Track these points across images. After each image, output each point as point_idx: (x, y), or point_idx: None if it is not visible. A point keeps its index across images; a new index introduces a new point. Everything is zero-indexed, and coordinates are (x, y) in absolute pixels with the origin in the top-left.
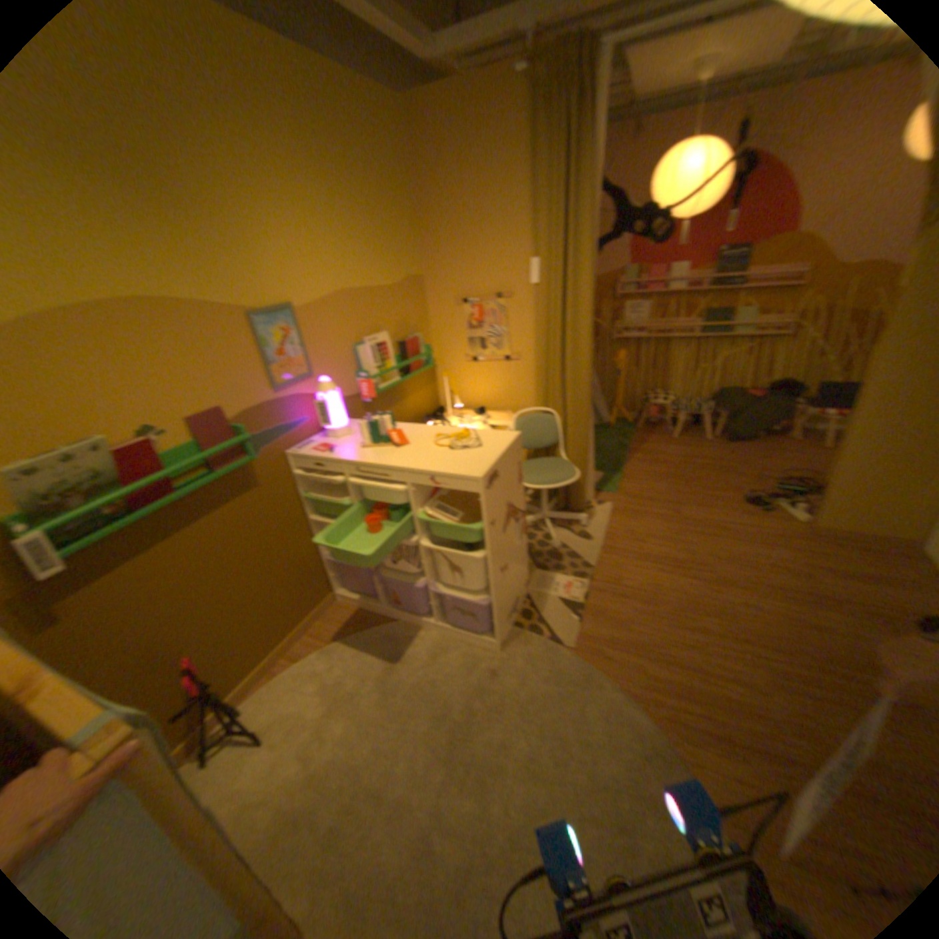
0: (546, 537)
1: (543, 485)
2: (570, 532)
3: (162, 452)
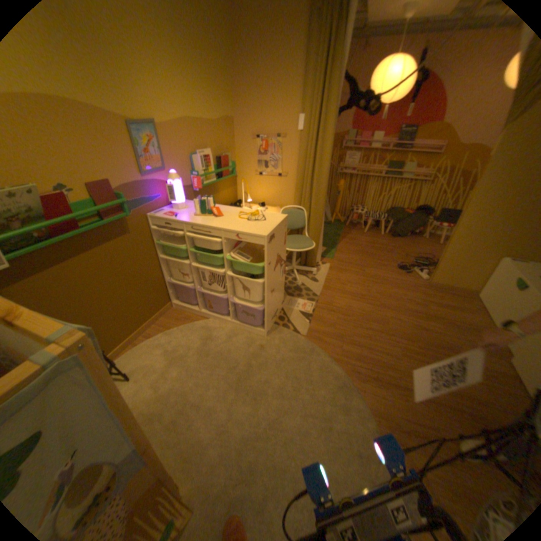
0: (293, 279)
1: (294, 249)
2: (305, 277)
3: (68, 202)
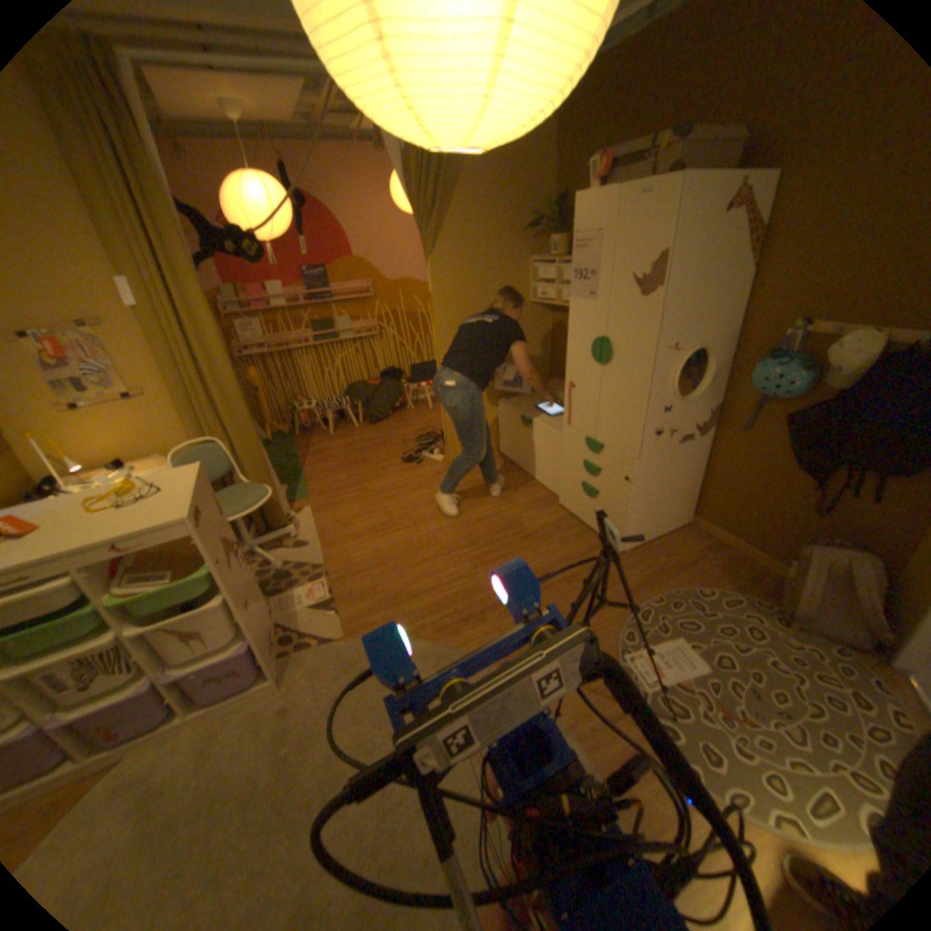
0: (263, 564)
1: (238, 513)
2: (283, 548)
3: None
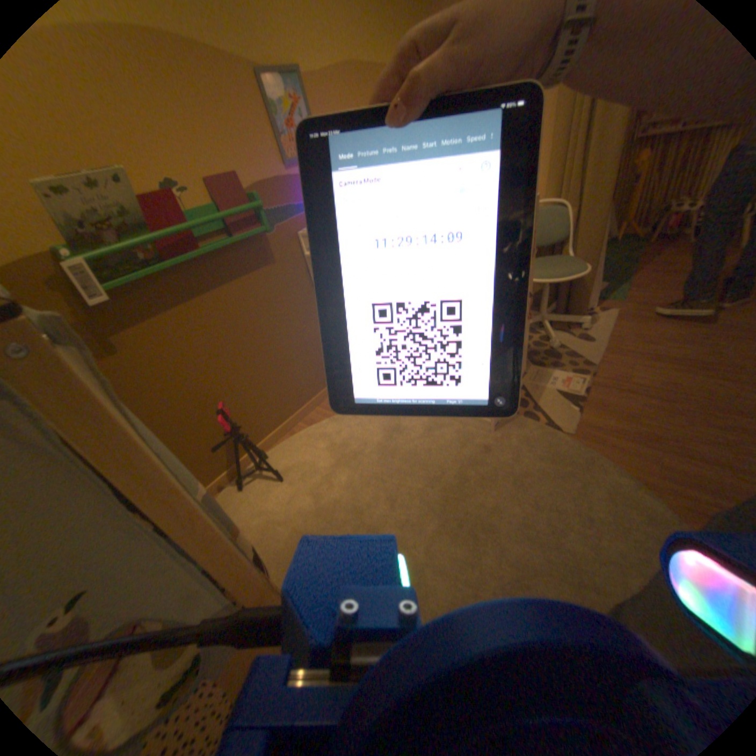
0: (543, 336)
1: (548, 278)
2: (568, 334)
3: (183, 207)
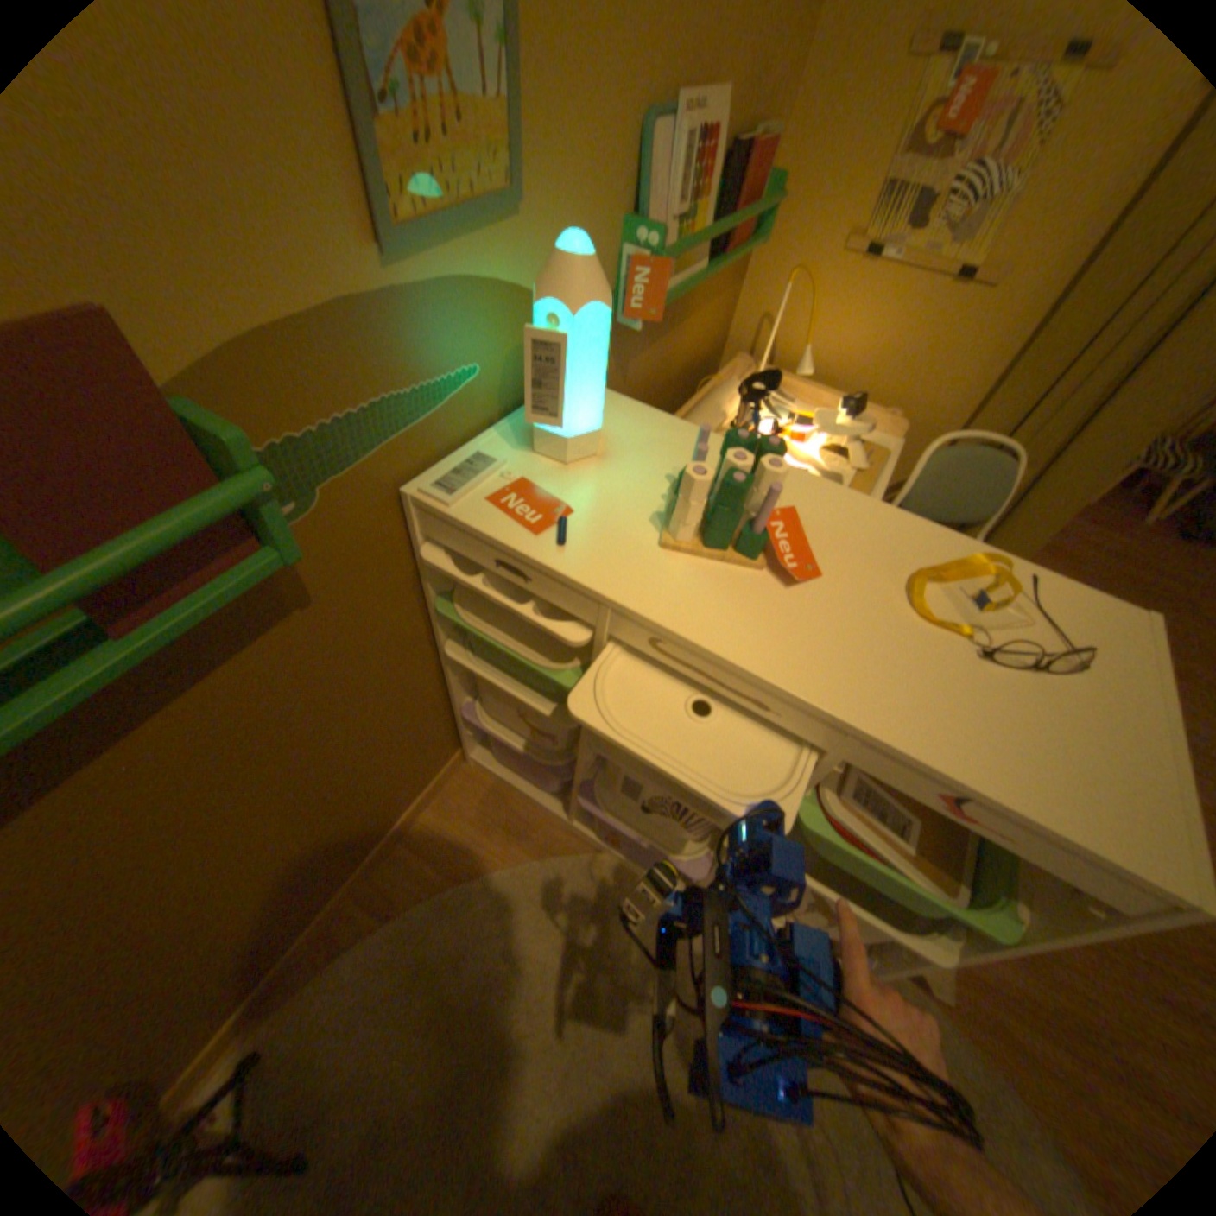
0: None
1: None
2: None
3: None
